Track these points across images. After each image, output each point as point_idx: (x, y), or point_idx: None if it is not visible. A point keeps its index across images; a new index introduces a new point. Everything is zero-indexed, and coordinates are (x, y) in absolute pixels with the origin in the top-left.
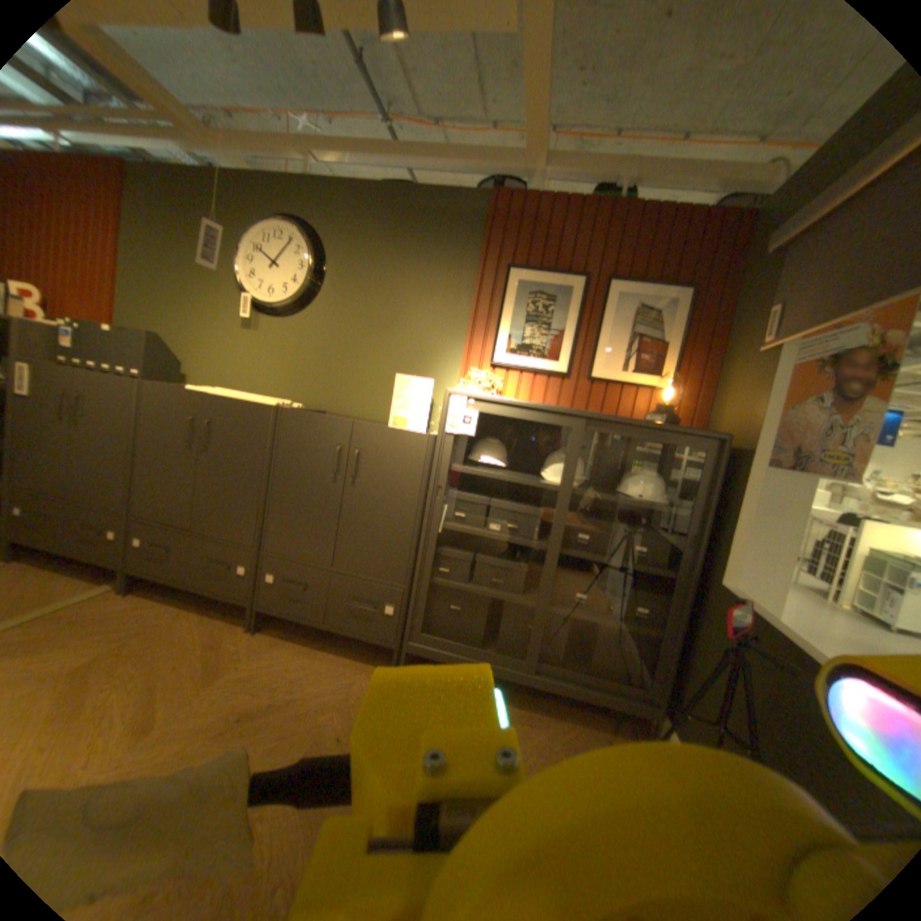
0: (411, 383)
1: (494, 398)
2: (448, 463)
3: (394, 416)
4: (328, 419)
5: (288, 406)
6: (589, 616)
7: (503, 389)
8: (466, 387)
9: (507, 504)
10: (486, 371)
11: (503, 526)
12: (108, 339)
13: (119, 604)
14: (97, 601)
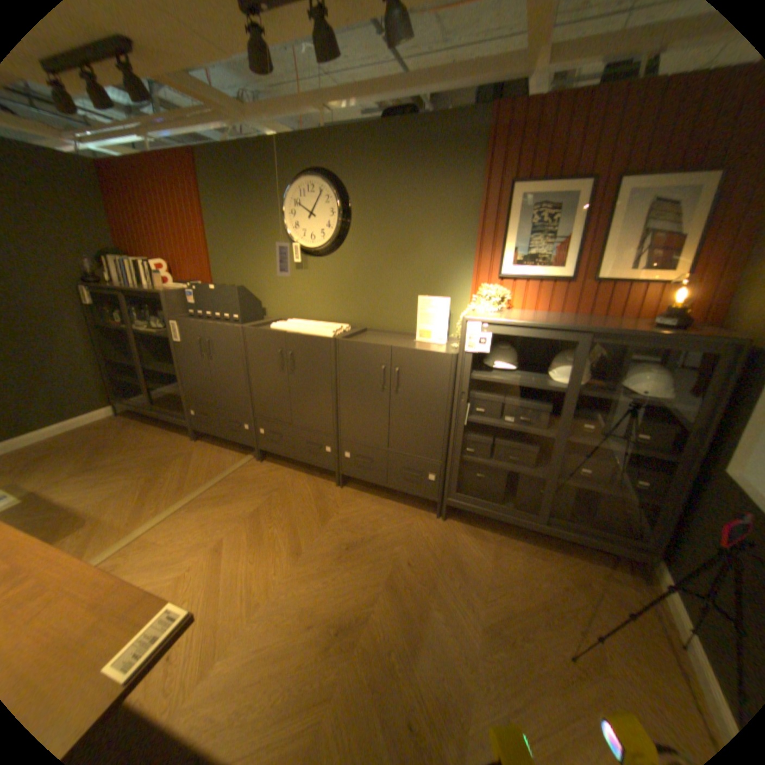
0: (430, 301)
1: (505, 324)
2: (468, 376)
3: (419, 332)
4: (372, 347)
5: (342, 338)
6: (592, 489)
7: (511, 300)
8: (479, 305)
9: (519, 404)
10: (495, 288)
11: (516, 420)
12: (215, 295)
13: (260, 469)
14: (247, 467)
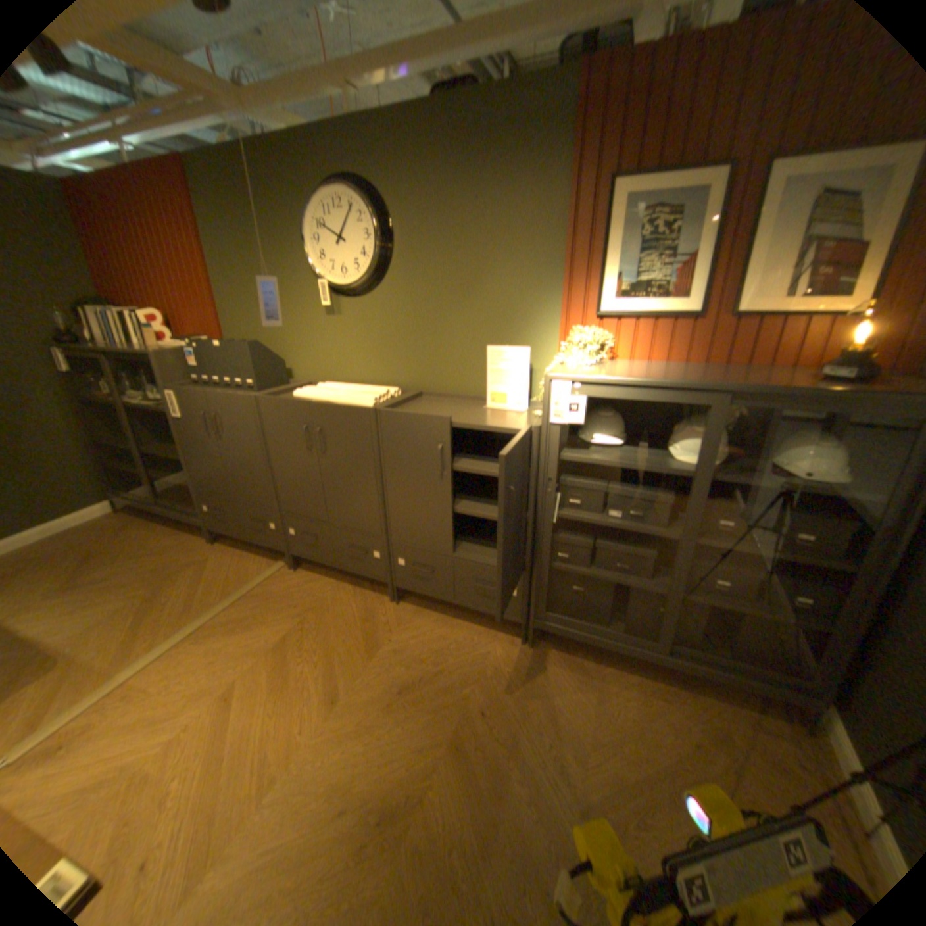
0: (504, 352)
1: (605, 382)
2: (555, 456)
3: (490, 395)
4: (425, 419)
5: (385, 407)
6: (732, 608)
7: (615, 347)
8: (569, 357)
9: (627, 493)
10: (592, 331)
11: (624, 515)
12: (221, 354)
13: (292, 580)
14: (276, 578)
